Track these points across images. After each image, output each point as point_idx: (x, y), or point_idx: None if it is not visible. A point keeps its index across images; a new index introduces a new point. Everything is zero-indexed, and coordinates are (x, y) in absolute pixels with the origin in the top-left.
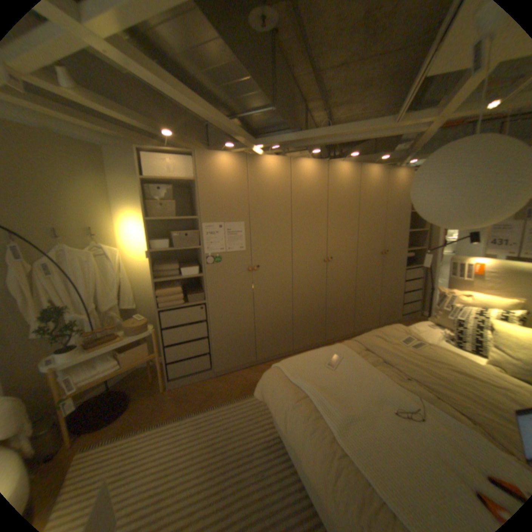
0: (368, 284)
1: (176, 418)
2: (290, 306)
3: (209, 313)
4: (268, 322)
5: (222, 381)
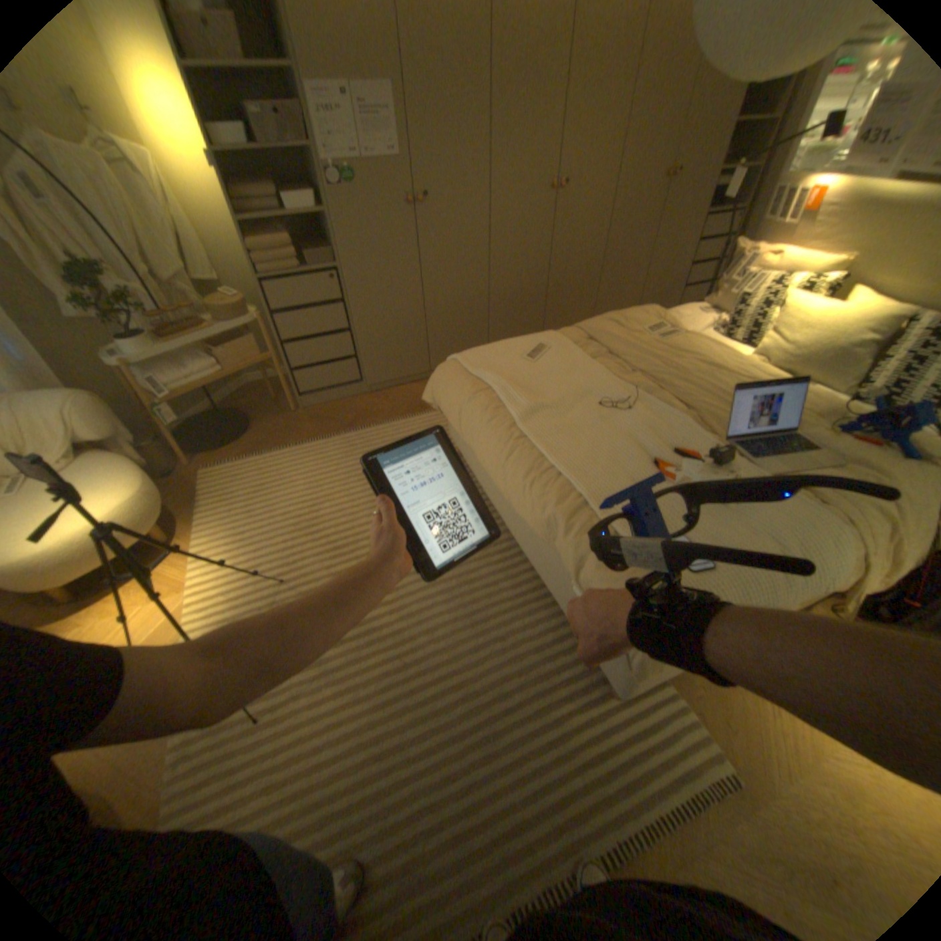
0: (627, 242)
1: (318, 437)
2: (483, 280)
3: (344, 287)
4: (446, 309)
5: (379, 397)
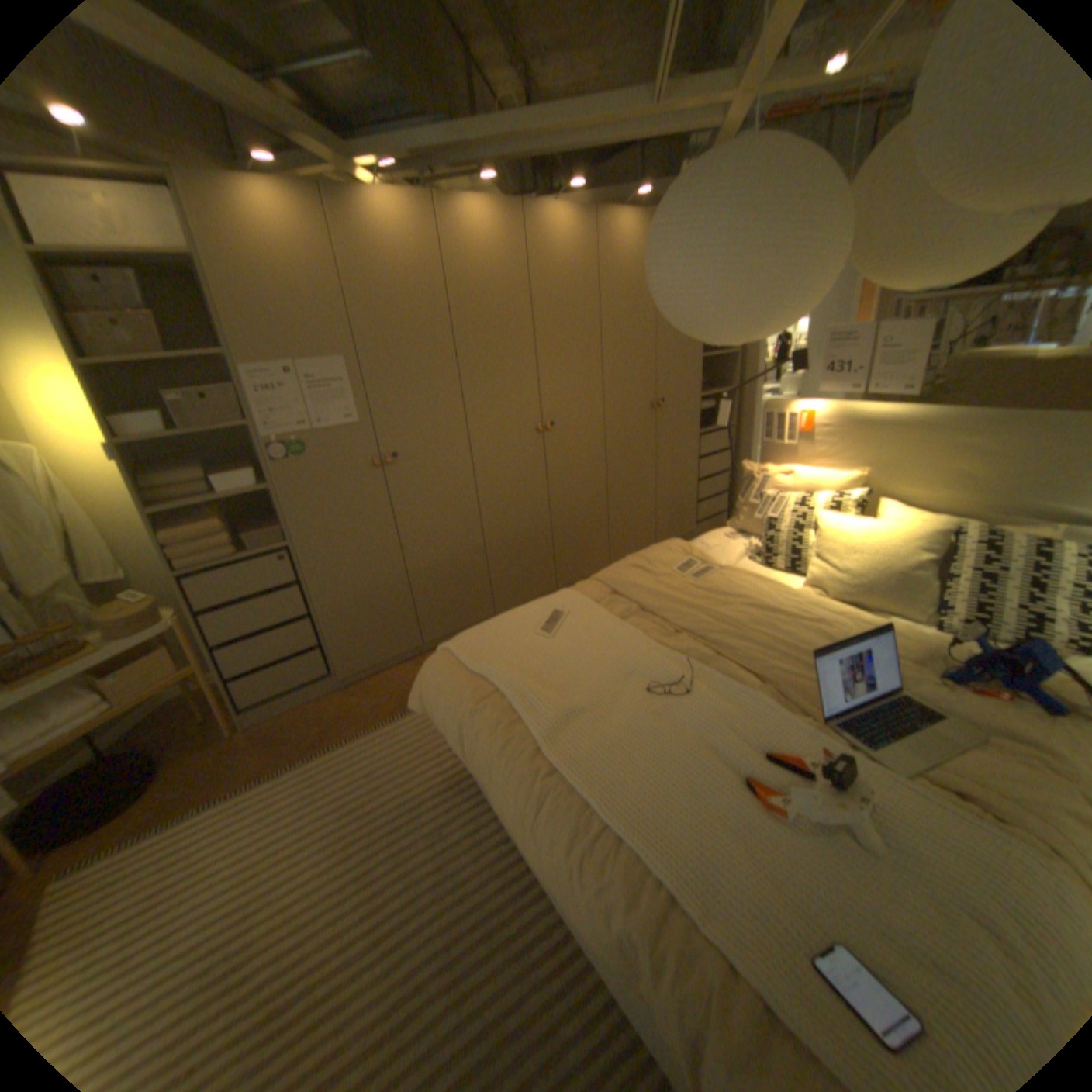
0: (628, 470)
1: (264, 778)
2: (478, 531)
3: (300, 567)
4: (436, 569)
5: (357, 693)
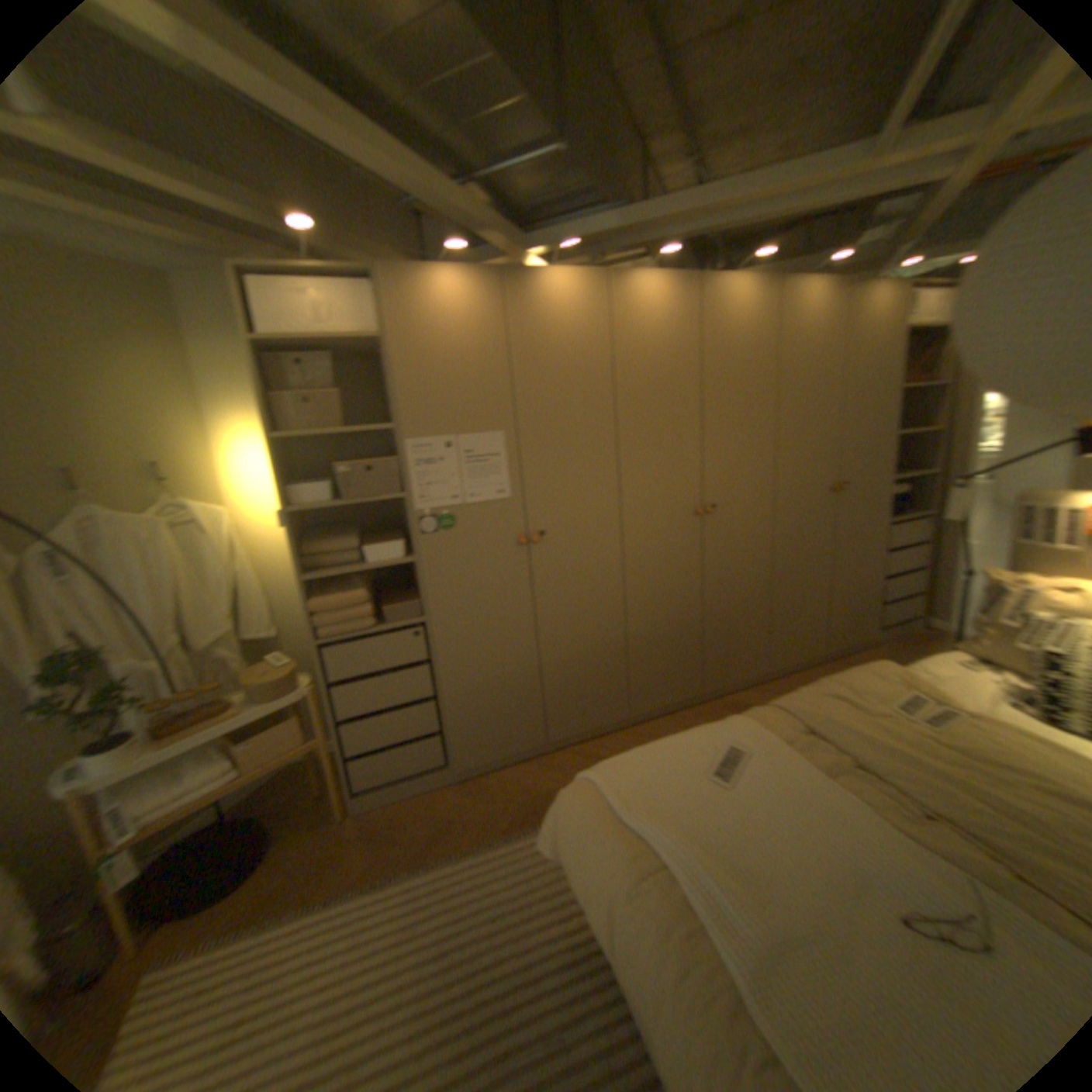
0: (801, 561)
1: (369, 884)
2: (622, 620)
3: (435, 644)
4: (572, 659)
5: (474, 792)
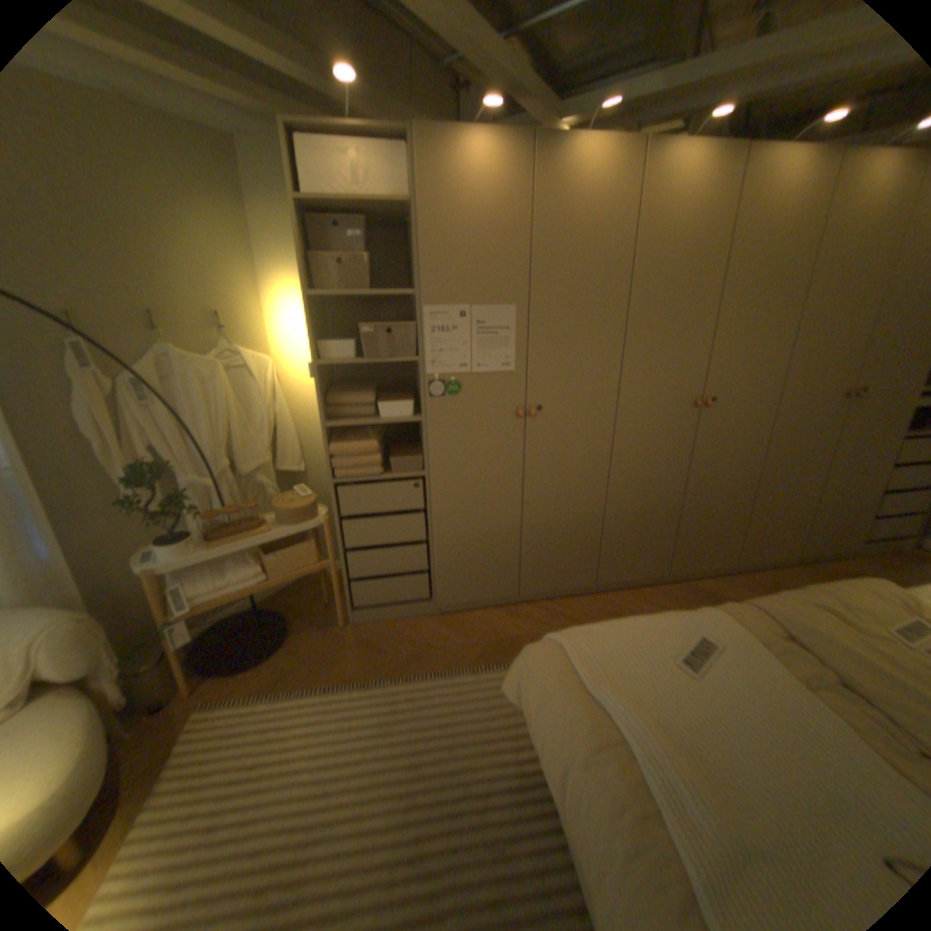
0: (795, 464)
1: (358, 682)
2: (601, 497)
3: (430, 495)
4: (550, 526)
5: (450, 624)
